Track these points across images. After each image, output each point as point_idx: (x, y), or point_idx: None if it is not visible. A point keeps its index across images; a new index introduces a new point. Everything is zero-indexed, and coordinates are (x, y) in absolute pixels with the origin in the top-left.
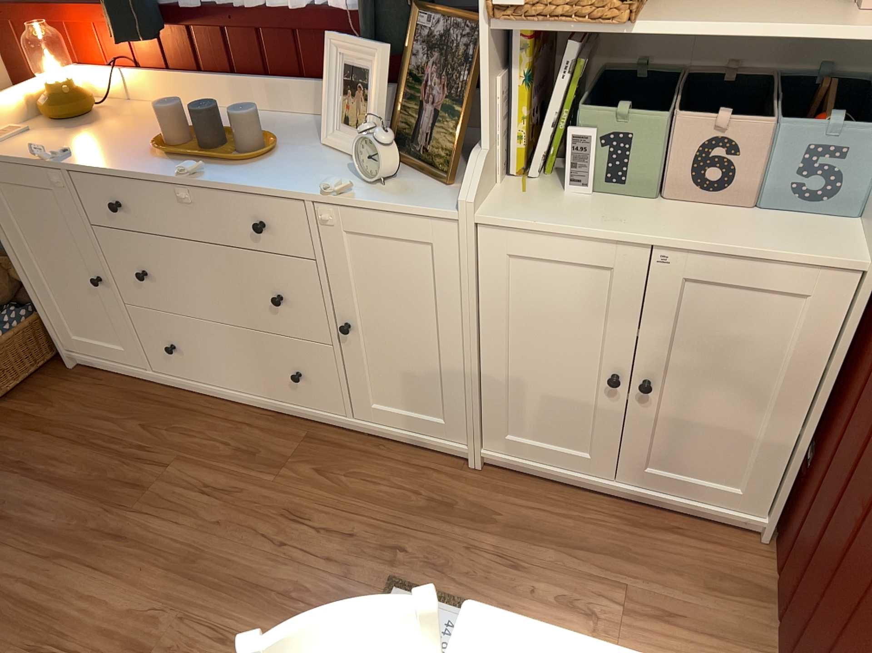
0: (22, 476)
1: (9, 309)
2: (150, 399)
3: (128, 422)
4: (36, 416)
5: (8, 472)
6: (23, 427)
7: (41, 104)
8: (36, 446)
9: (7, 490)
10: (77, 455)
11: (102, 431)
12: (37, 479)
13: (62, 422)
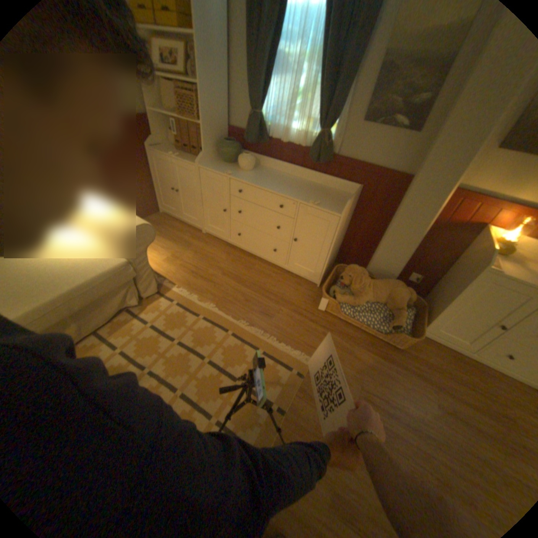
0: (450, 398)
1: (408, 310)
2: (469, 365)
3: (471, 377)
4: (426, 361)
5: (442, 394)
6: (426, 367)
7: (500, 247)
8: (441, 380)
9: (451, 405)
10: (465, 392)
11: (464, 379)
12: (459, 402)
13: (441, 368)
